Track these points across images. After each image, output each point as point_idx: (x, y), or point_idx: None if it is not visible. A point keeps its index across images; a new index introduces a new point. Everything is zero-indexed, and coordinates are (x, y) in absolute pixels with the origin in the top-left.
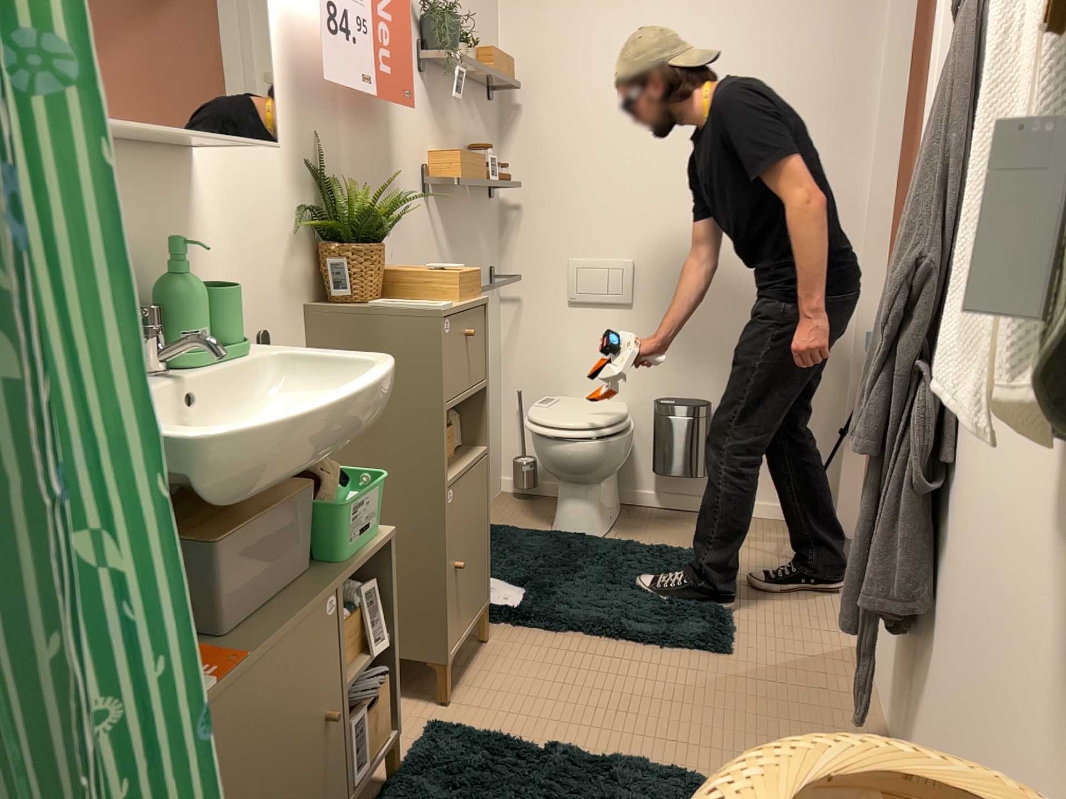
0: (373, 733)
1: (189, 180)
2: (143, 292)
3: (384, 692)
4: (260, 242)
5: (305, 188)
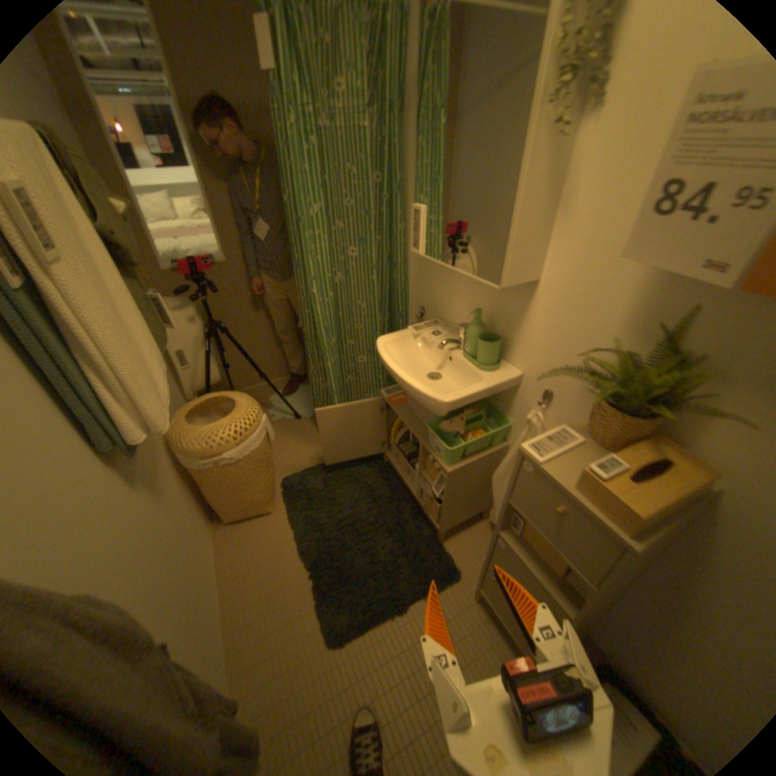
0: (428, 503)
1: (526, 290)
2: (489, 324)
3: (435, 506)
4: (566, 343)
5: (640, 334)
